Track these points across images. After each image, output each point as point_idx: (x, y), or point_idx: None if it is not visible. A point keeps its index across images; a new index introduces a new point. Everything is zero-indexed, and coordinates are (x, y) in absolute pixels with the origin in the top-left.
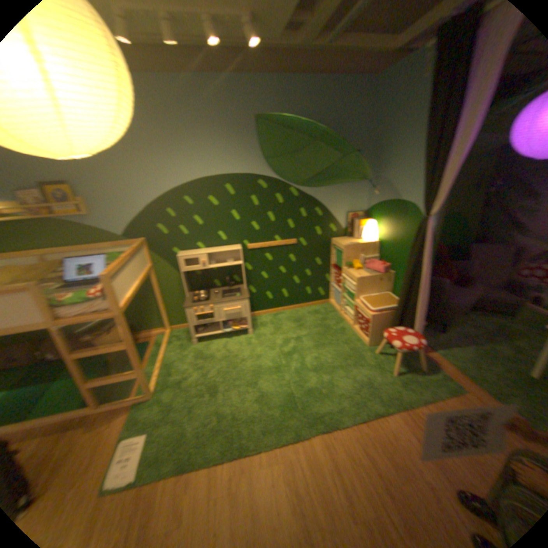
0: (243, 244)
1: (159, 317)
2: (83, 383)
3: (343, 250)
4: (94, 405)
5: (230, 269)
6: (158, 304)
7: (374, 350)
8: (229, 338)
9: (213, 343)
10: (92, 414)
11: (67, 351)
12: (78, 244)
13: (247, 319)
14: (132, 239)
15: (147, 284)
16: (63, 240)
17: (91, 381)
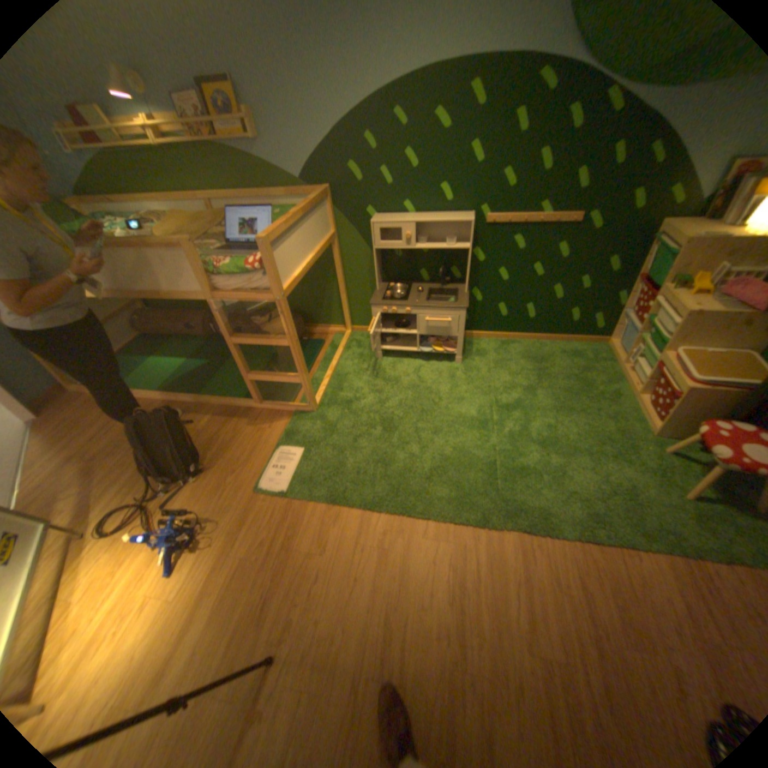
0: (480, 213)
1: (340, 311)
2: (248, 372)
3: (683, 247)
4: (259, 399)
5: (450, 255)
6: (340, 292)
7: (666, 445)
8: (426, 362)
9: (403, 363)
10: (257, 408)
11: (229, 332)
12: (248, 187)
13: (458, 340)
14: (314, 186)
15: (329, 260)
16: (232, 179)
17: (256, 373)
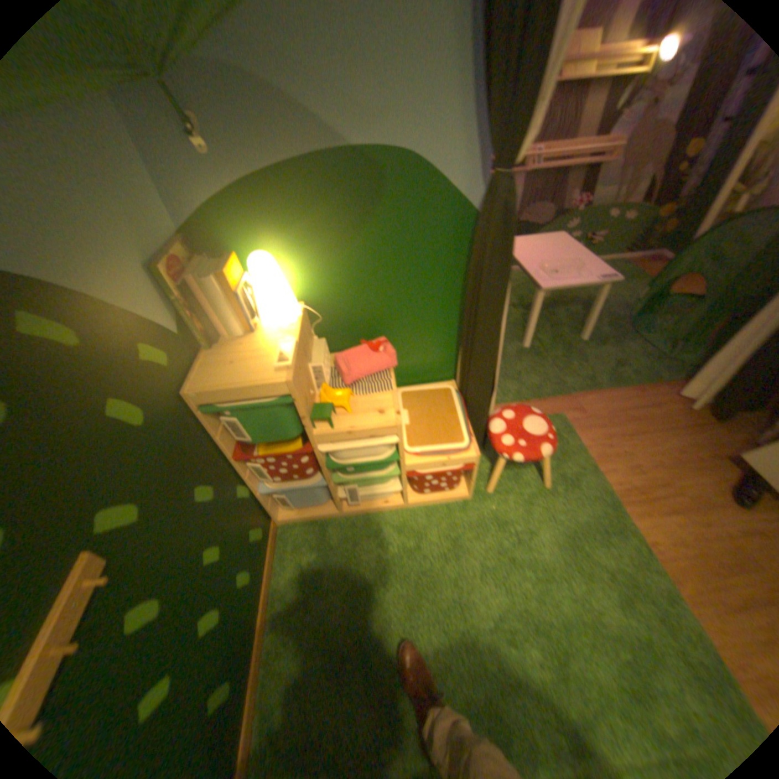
0: None
1: None
2: None
3: (296, 391)
4: None
5: None
6: None
7: (477, 490)
8: None
9: None
10: None
11: None
12: None
13: None
14: None
15: None
16: None
17: None
